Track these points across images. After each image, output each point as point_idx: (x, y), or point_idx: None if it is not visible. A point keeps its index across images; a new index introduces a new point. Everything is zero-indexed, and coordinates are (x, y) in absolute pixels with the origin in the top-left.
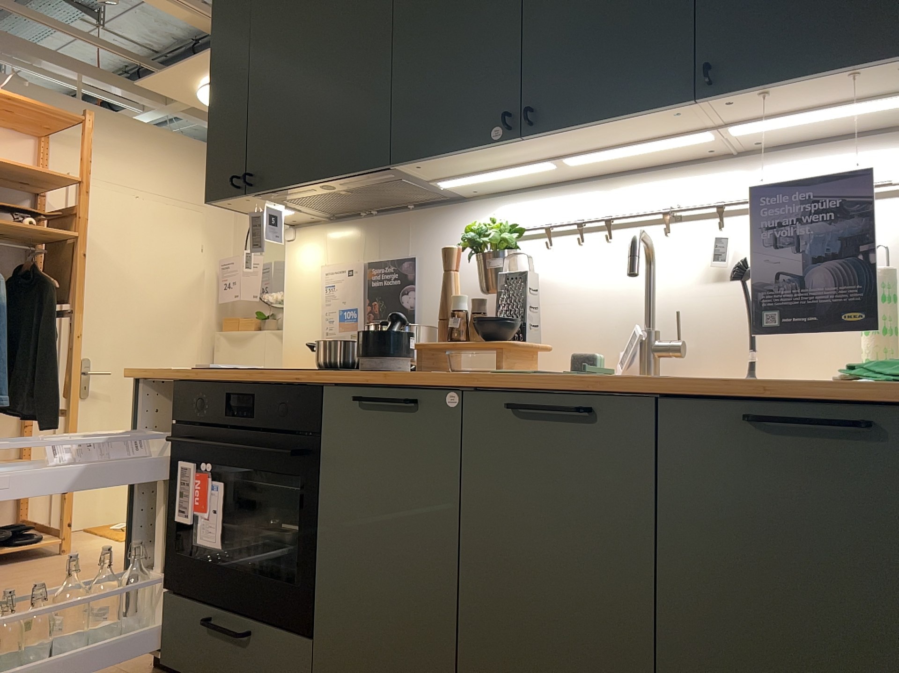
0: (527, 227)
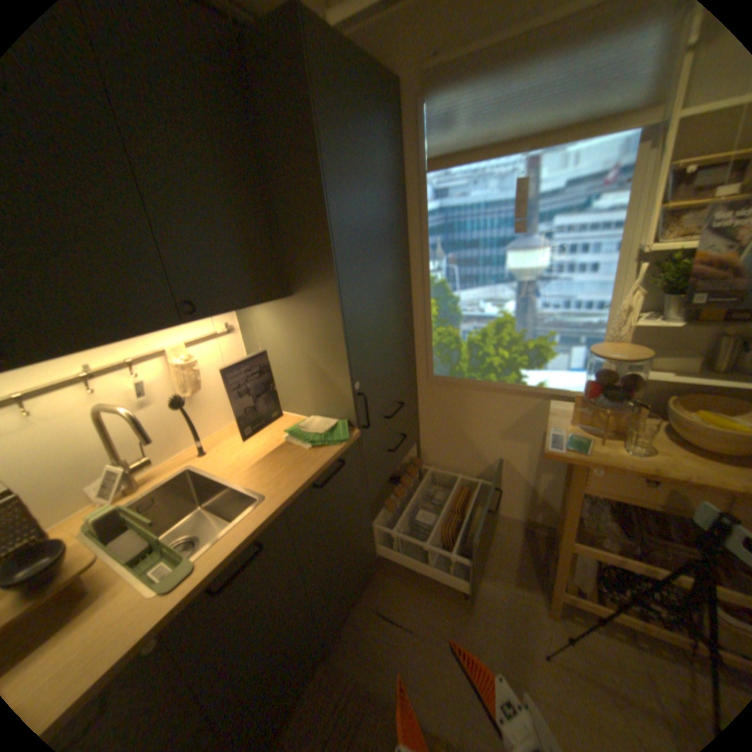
0: None
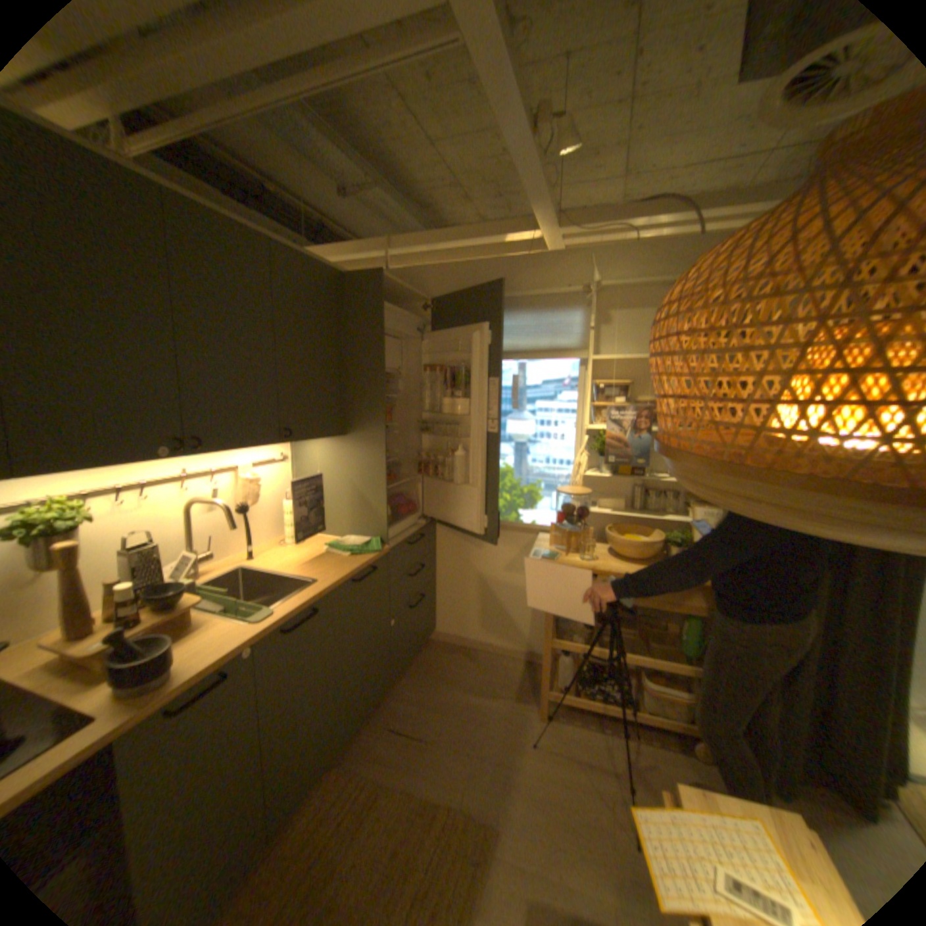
0: (66, 498)
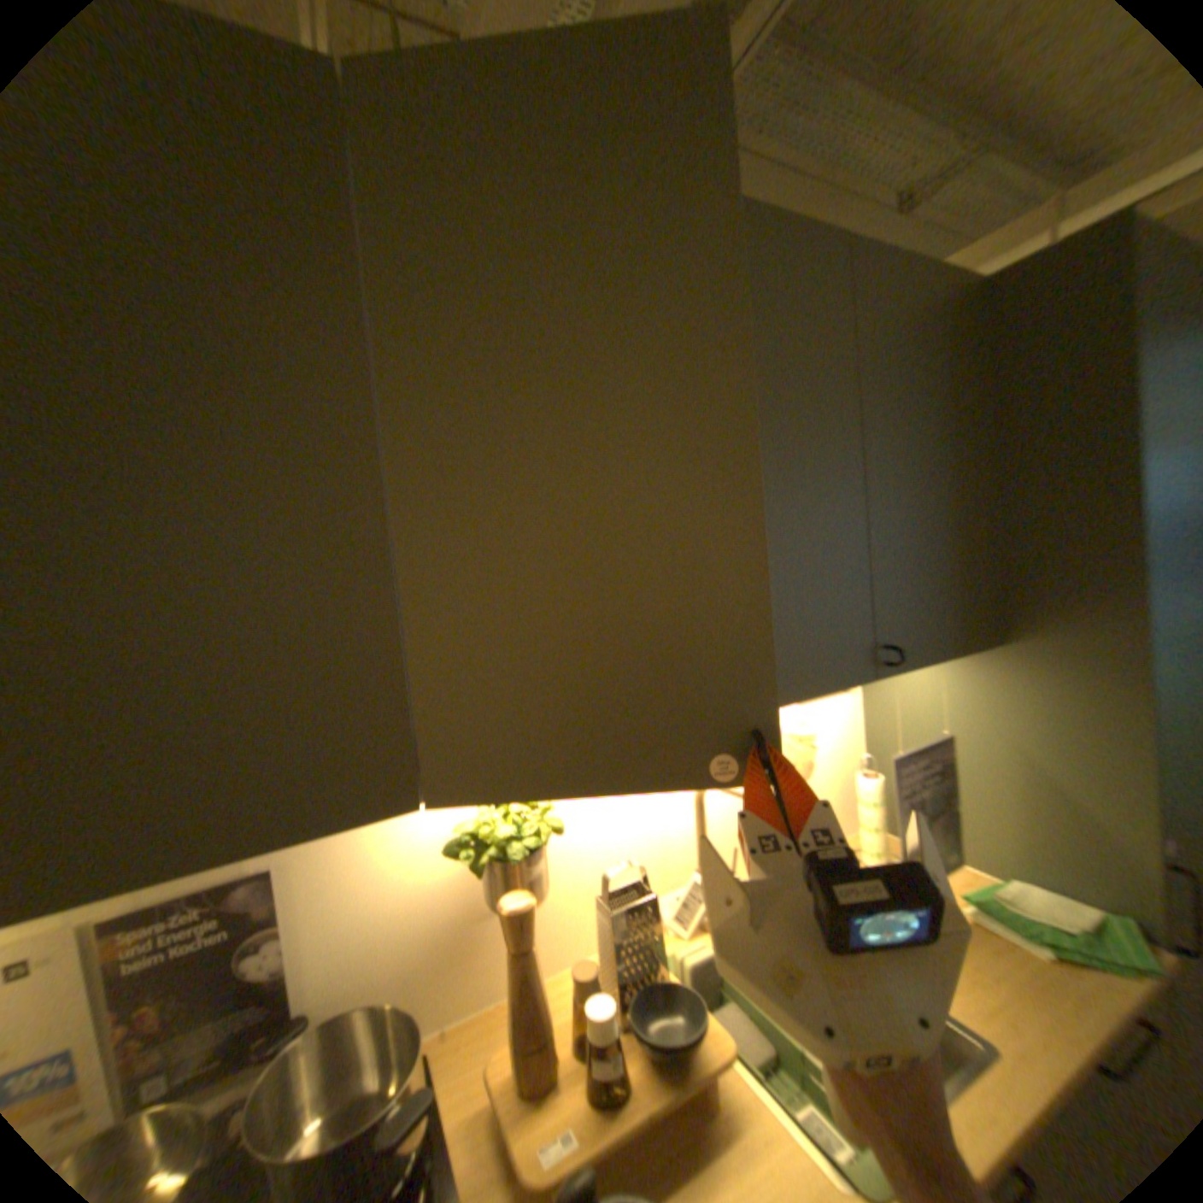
0: None
